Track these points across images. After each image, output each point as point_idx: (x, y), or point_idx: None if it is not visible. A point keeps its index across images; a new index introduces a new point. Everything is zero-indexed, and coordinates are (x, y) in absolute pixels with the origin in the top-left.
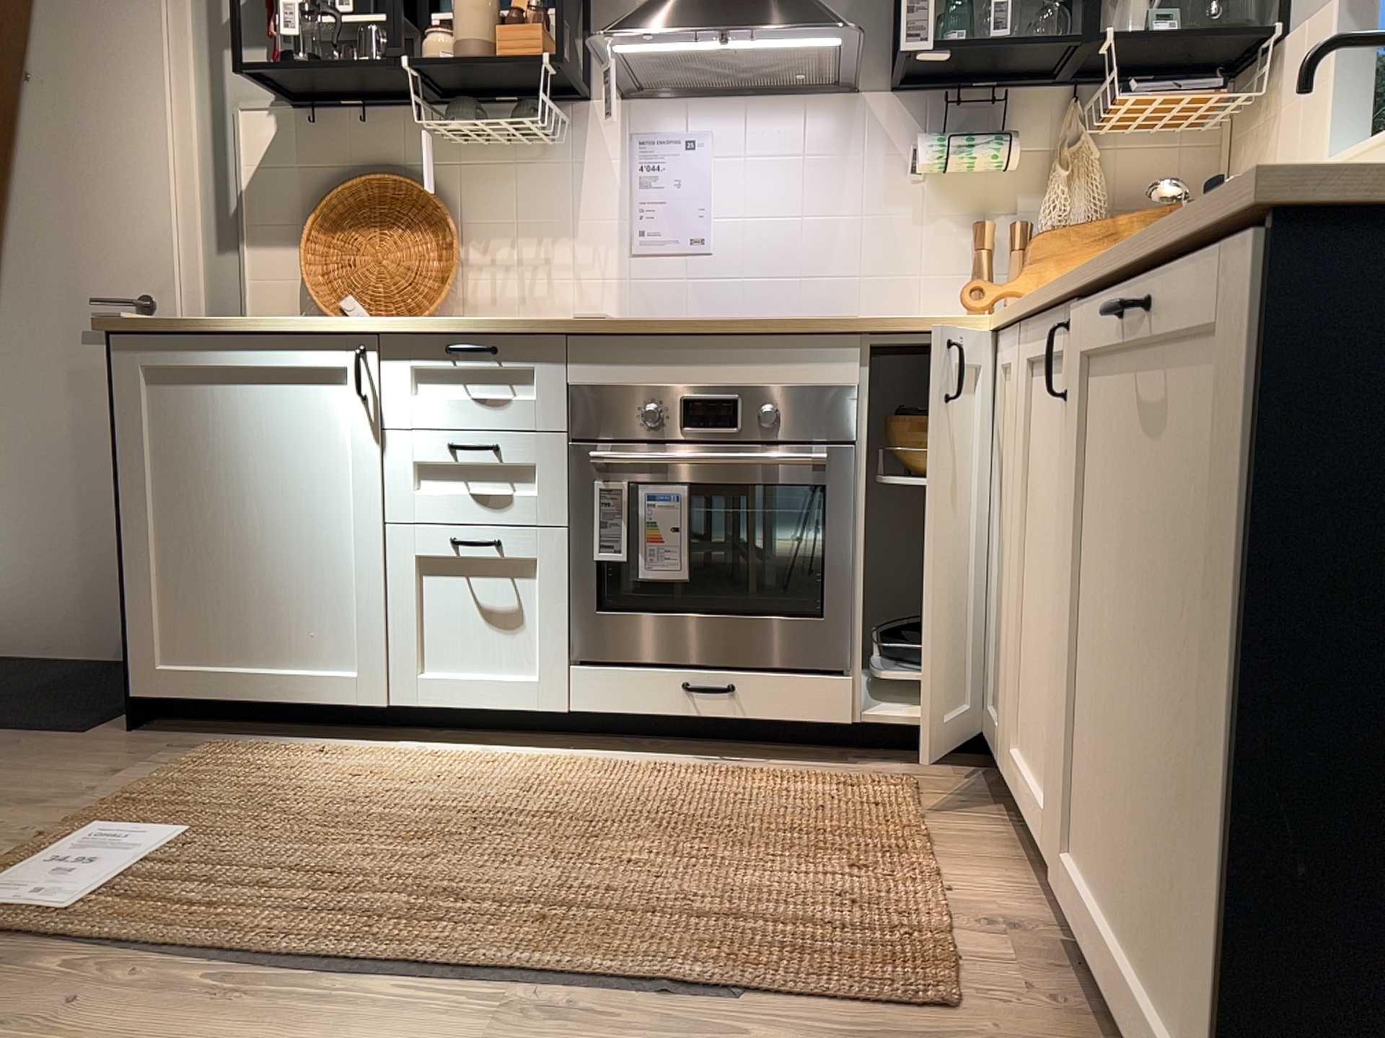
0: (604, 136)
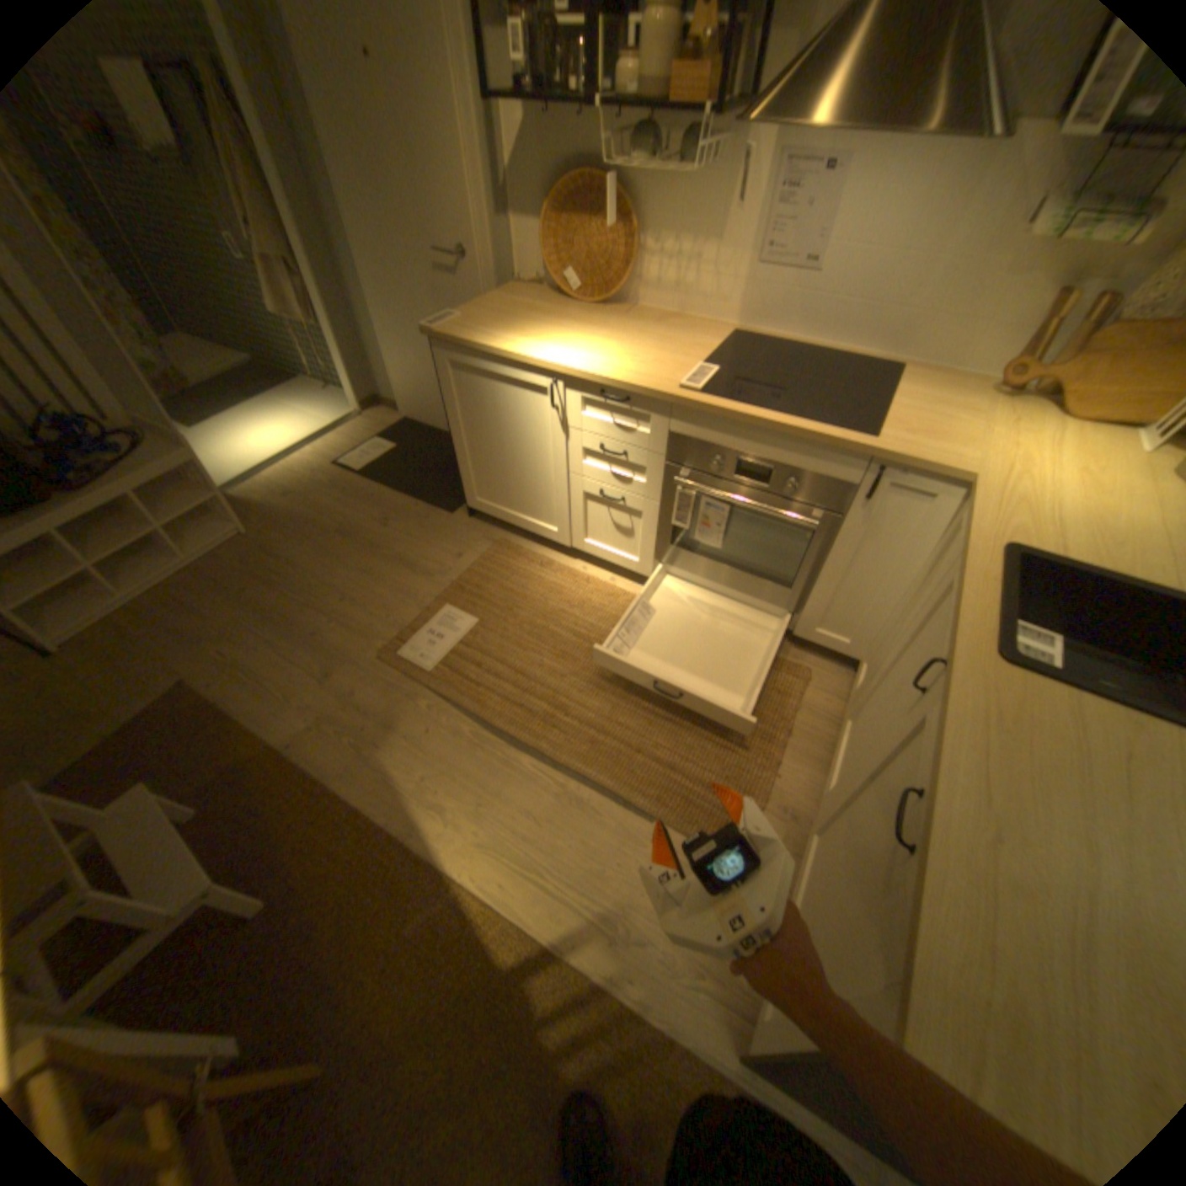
0: (761, 147)
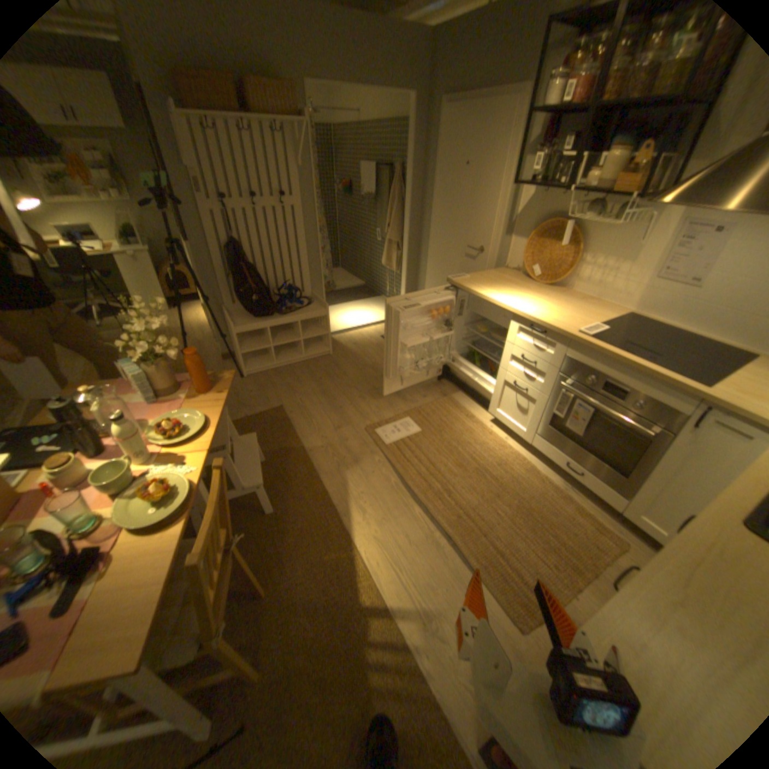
0: (671, 216)
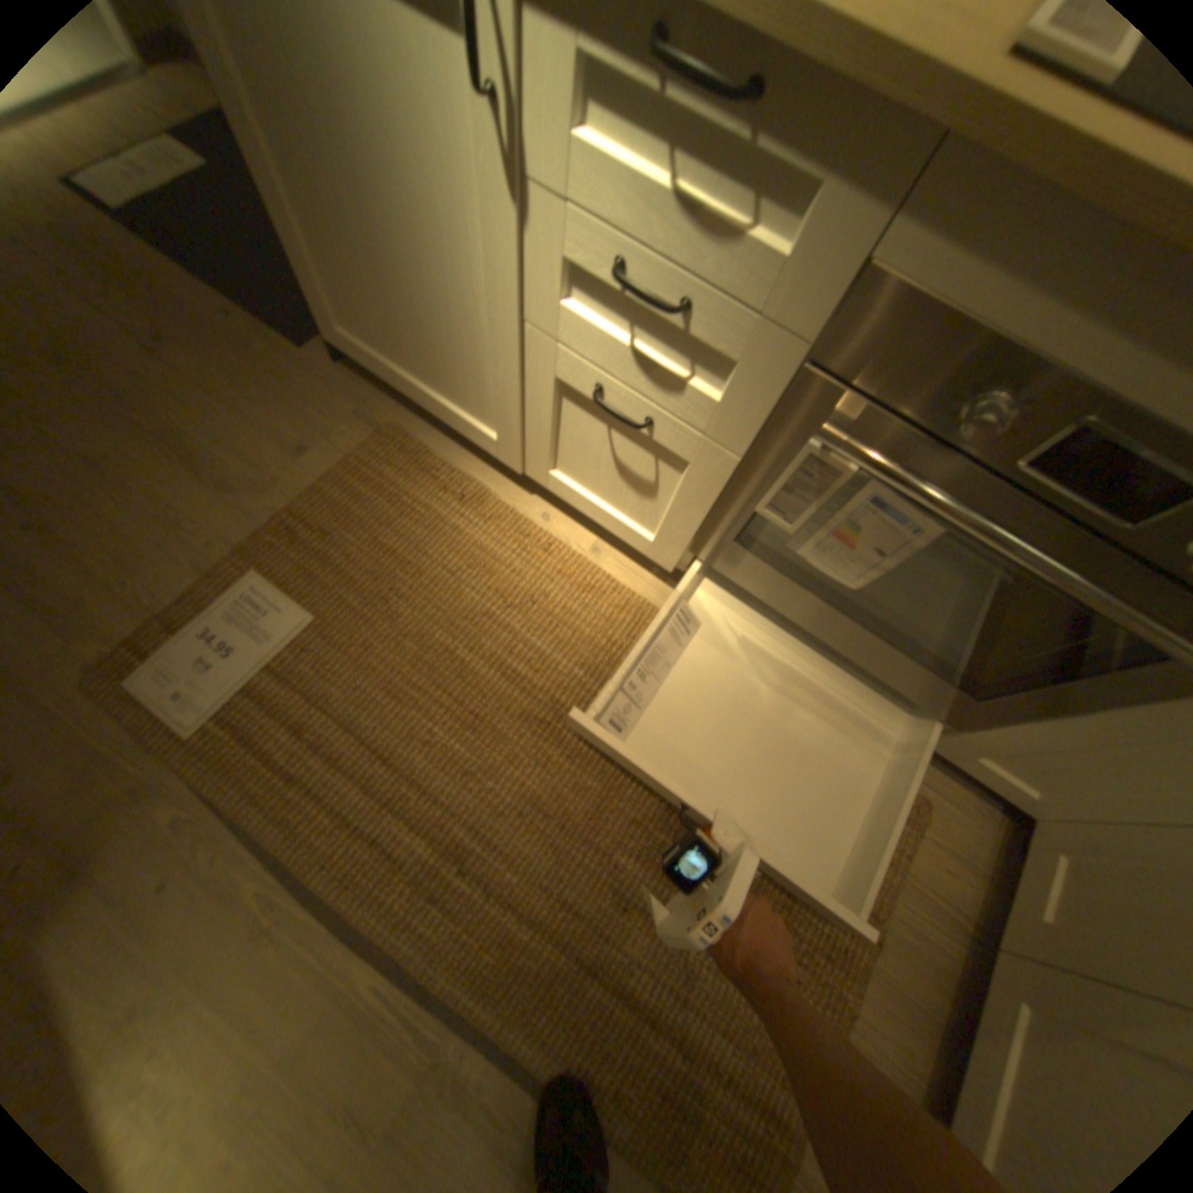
0: None
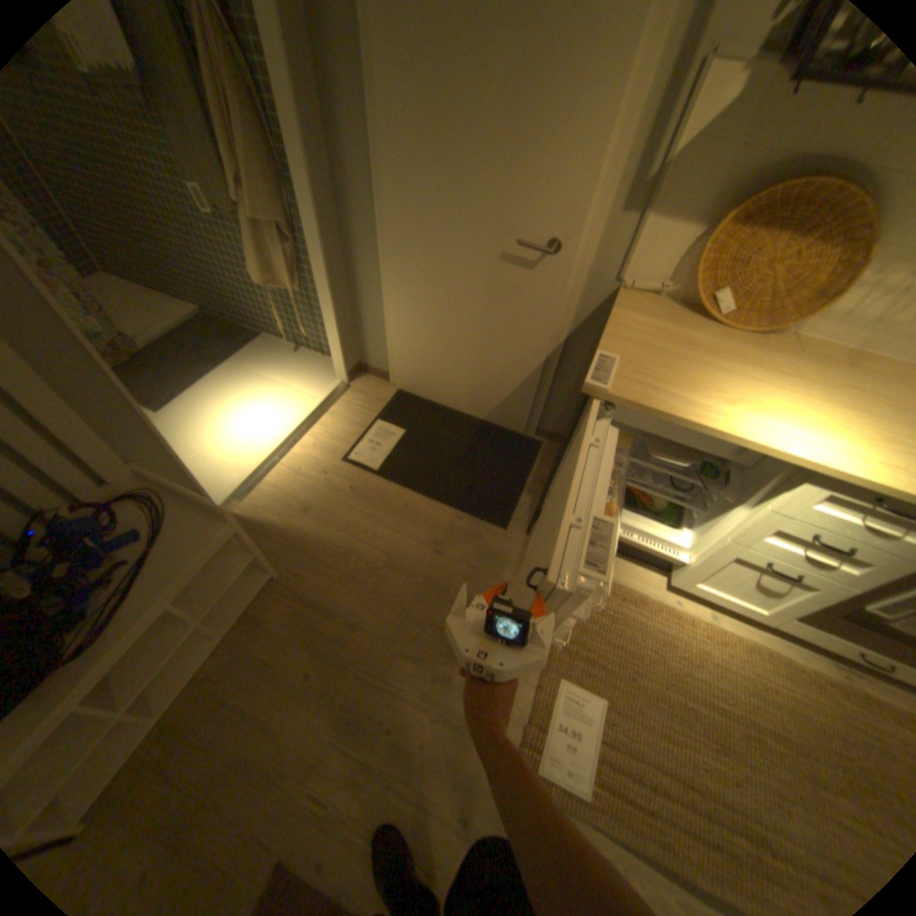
0: None
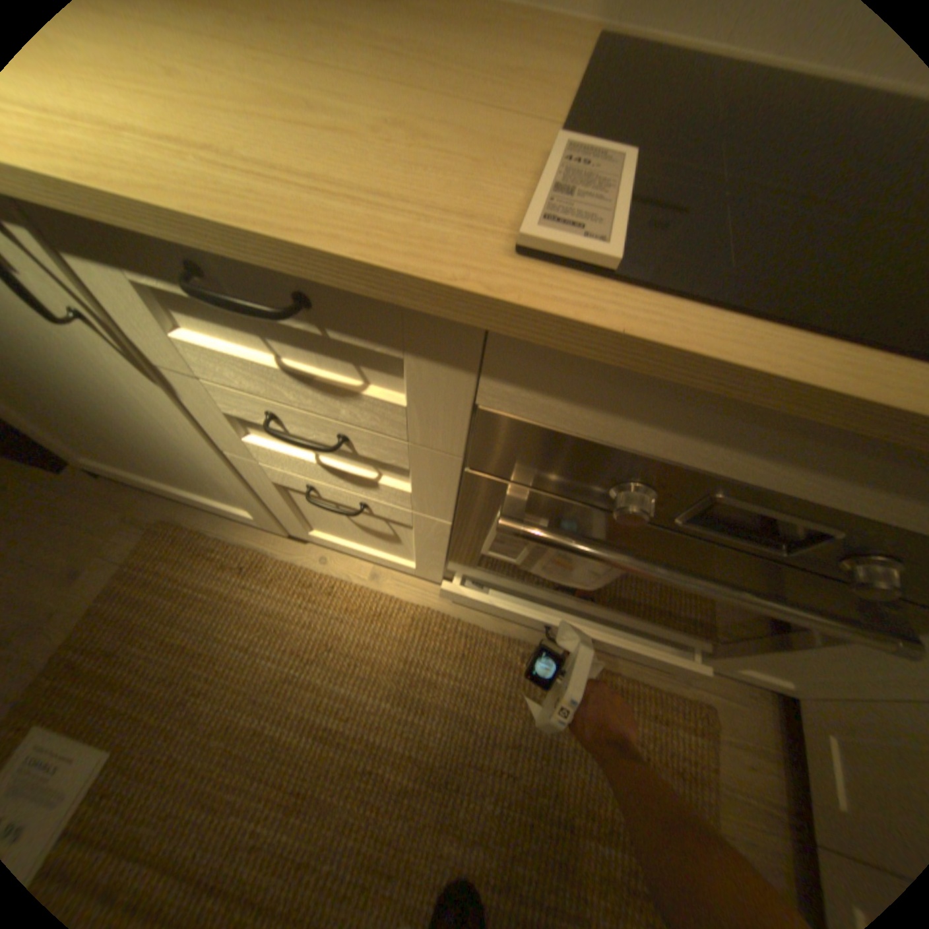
0: None
